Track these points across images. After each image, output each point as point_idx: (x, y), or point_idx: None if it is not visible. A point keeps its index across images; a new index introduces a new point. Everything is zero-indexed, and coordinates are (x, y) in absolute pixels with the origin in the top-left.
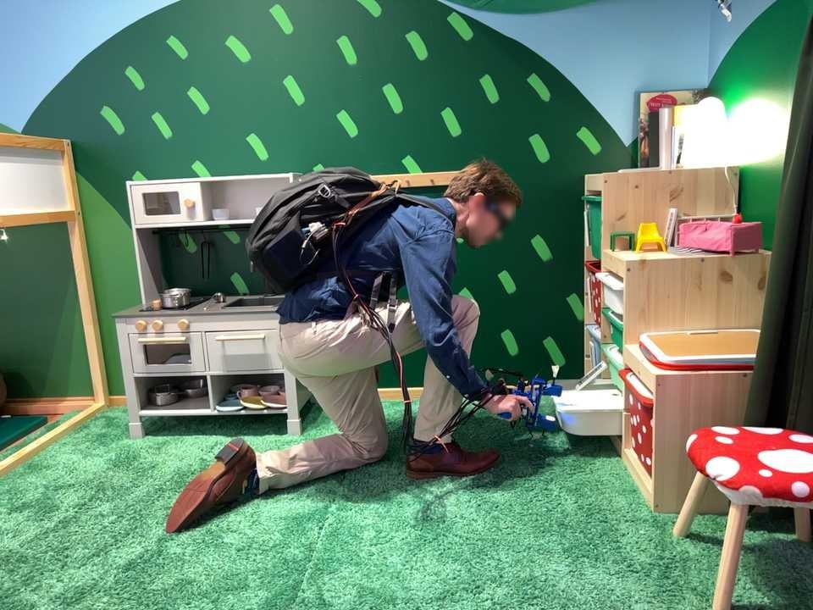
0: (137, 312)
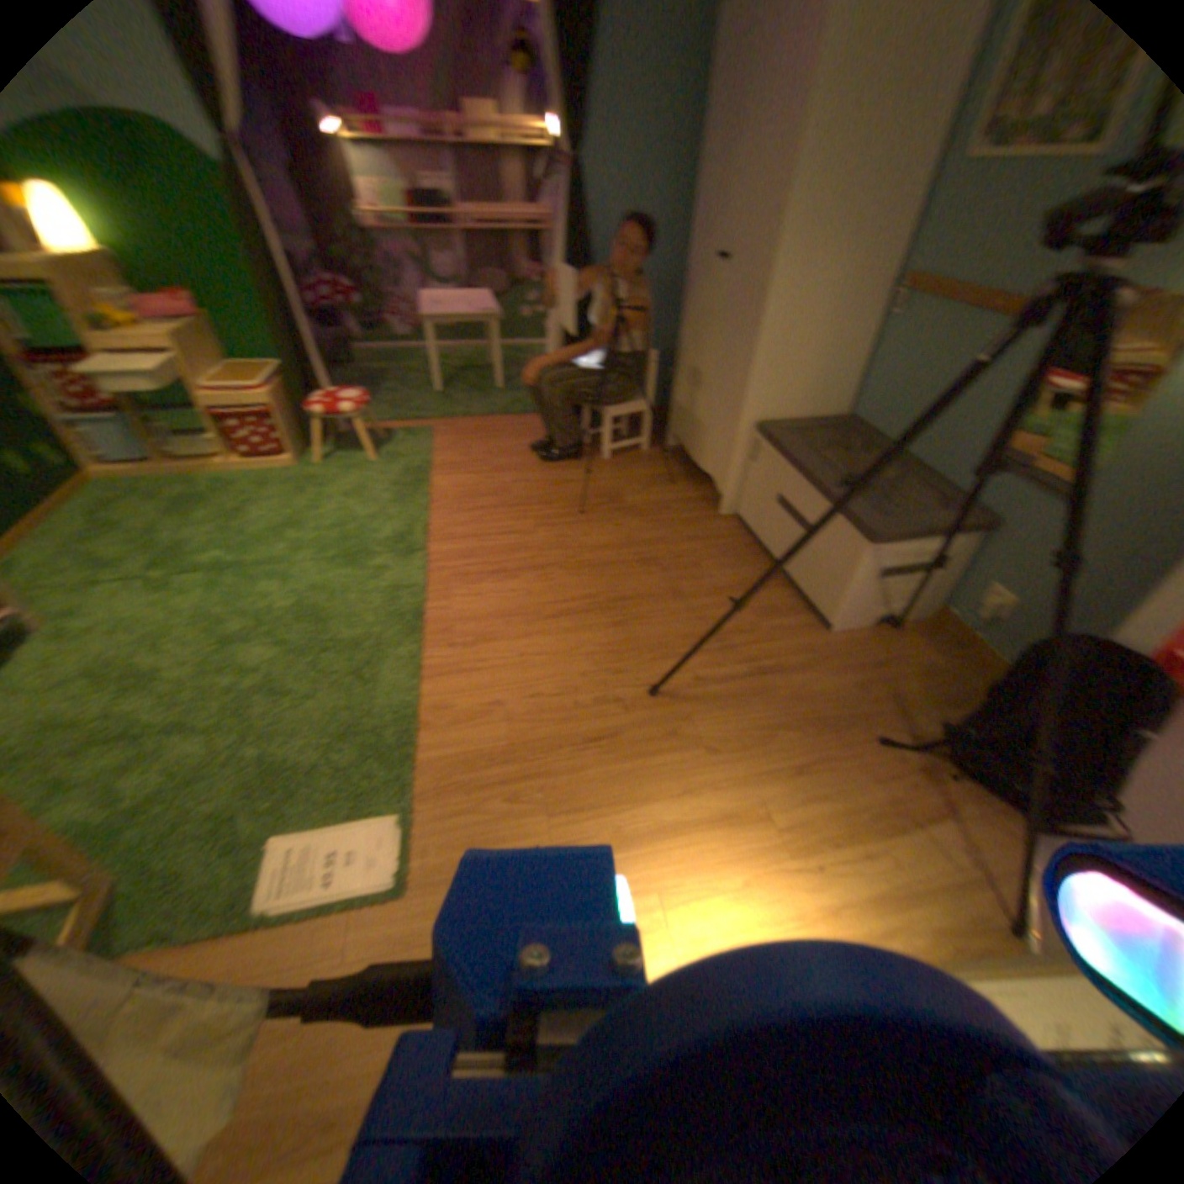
0: None
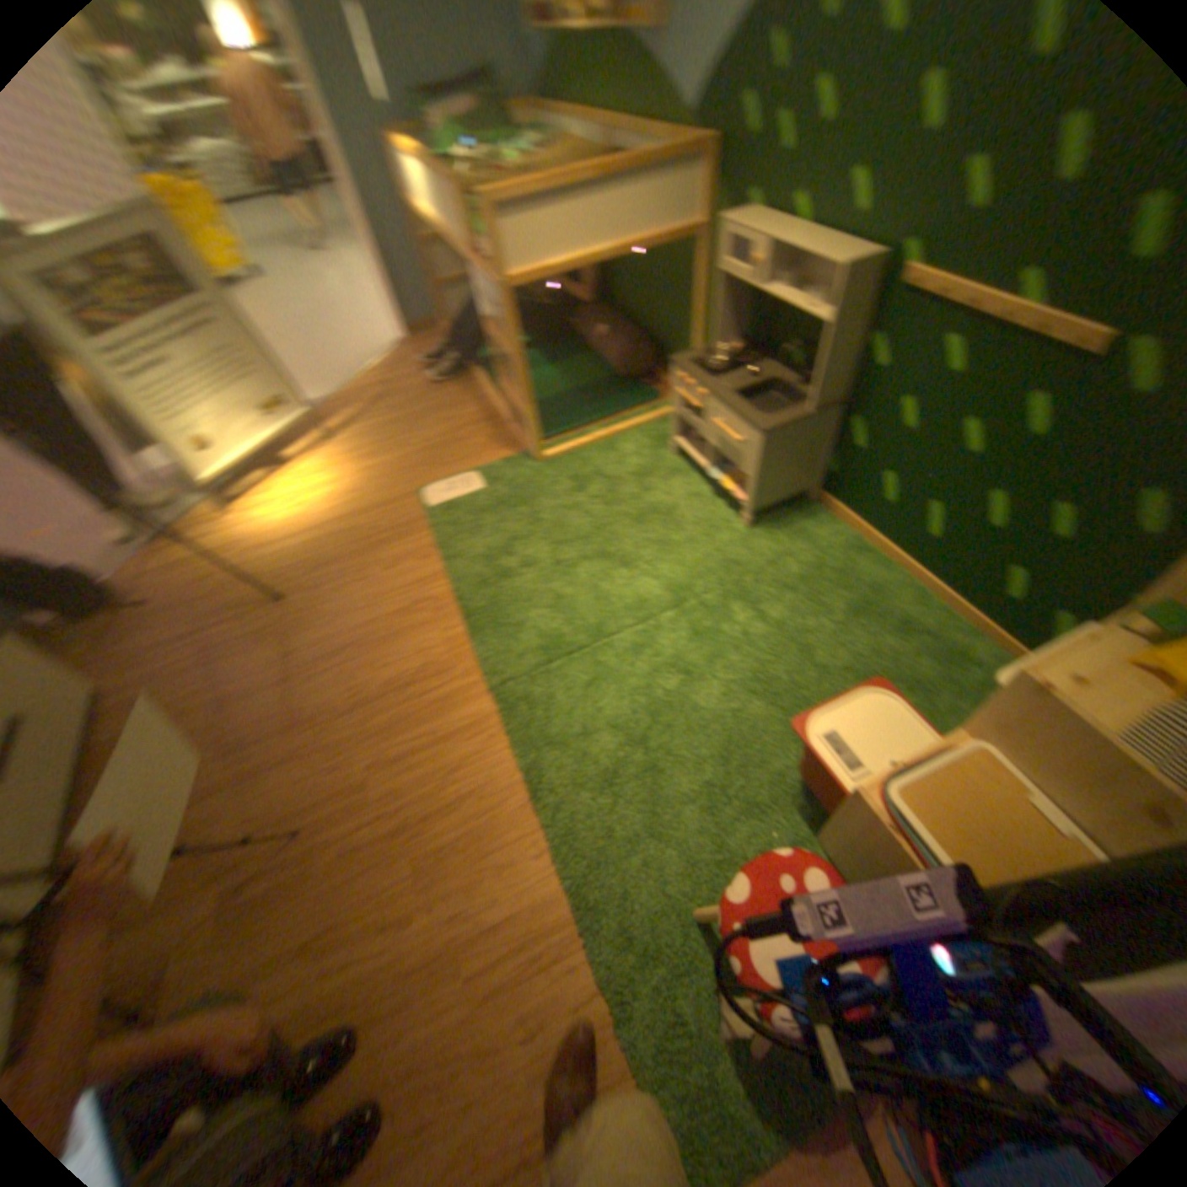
0: (689, 365)
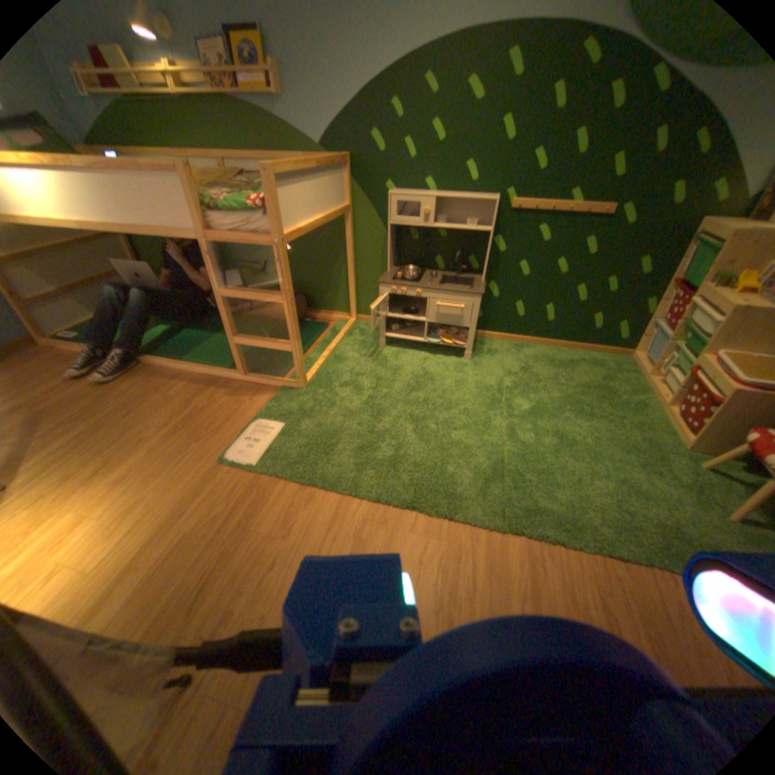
0: (392, 279)
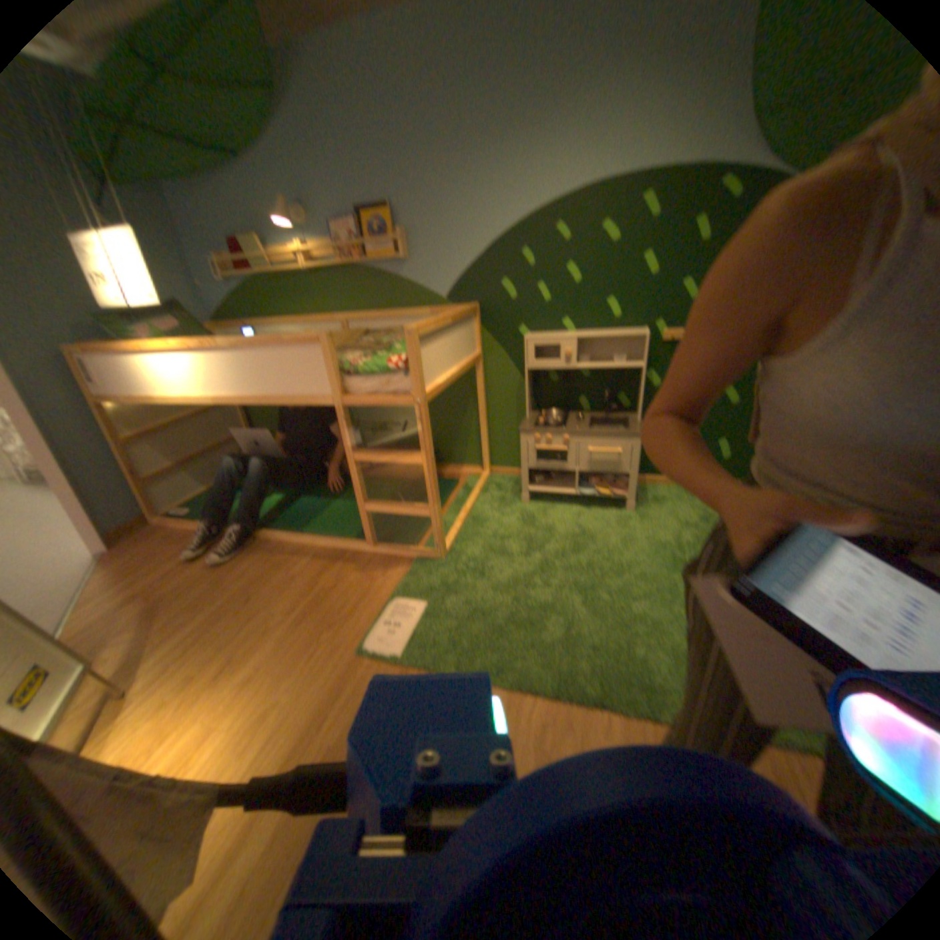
0: (533, 425)
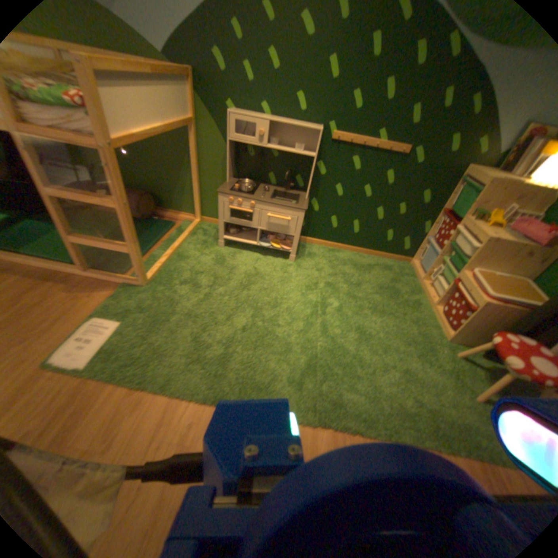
0: (231, 190)
